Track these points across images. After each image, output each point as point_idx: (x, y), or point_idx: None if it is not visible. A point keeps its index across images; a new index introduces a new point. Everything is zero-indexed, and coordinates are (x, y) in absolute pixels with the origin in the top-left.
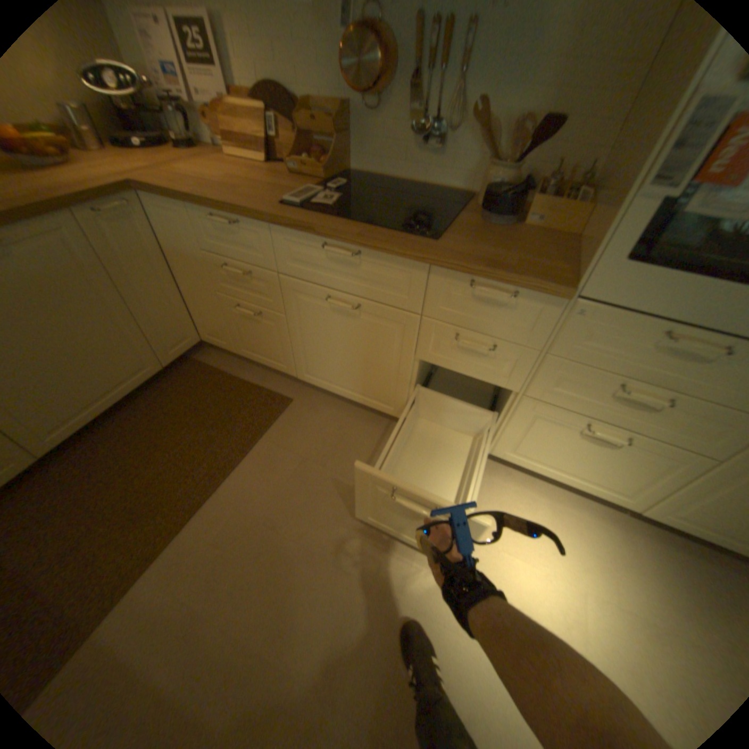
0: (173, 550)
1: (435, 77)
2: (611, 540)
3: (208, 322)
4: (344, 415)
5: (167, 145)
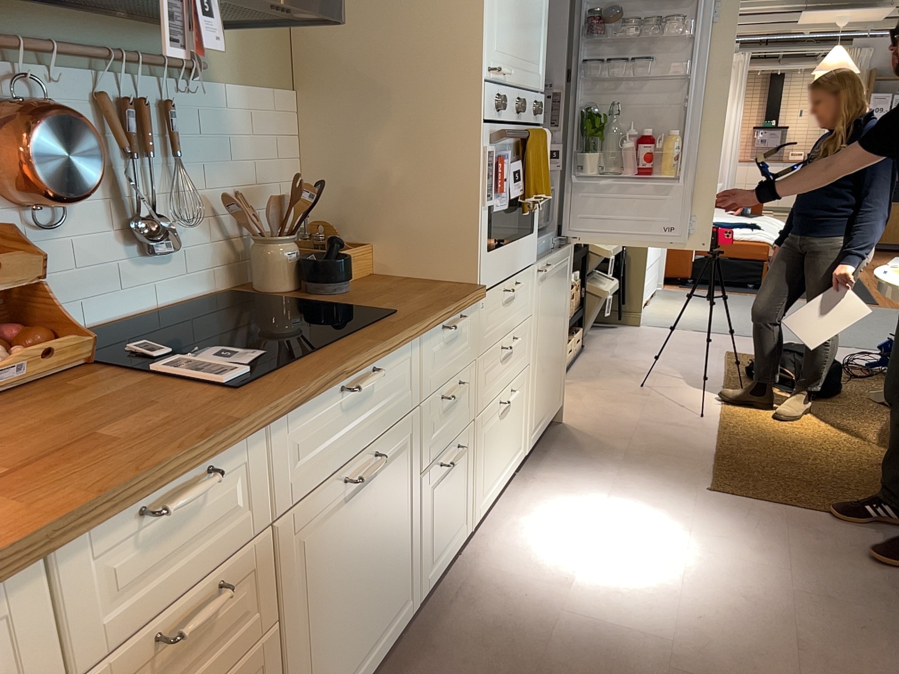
0: None
1: (138, 167)
2: (545, 488)
3: None
4: None
5: None
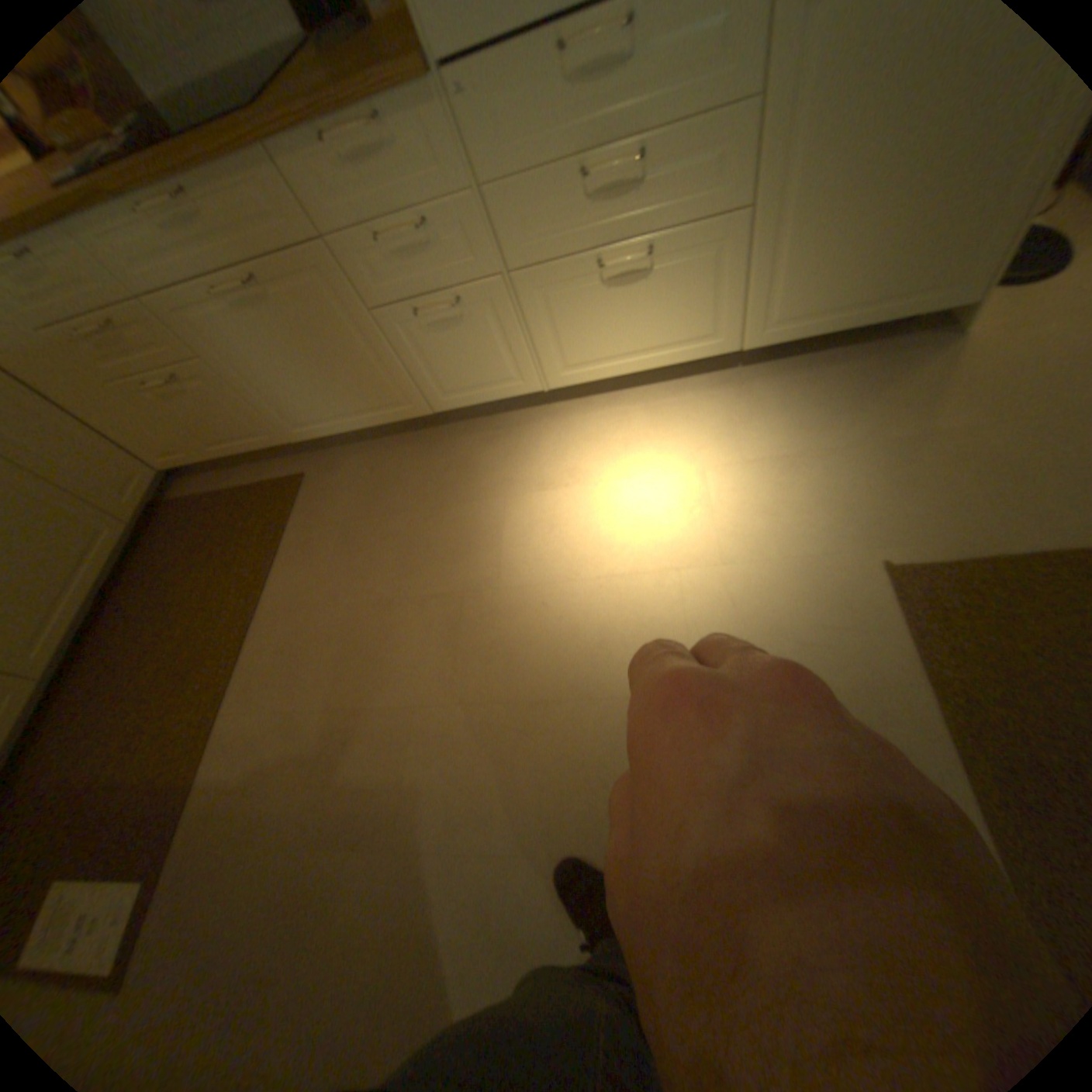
0: (239, 680)
1: None
2: (726, 403)
3: (140, 437)
4: (373, 454)
5: None
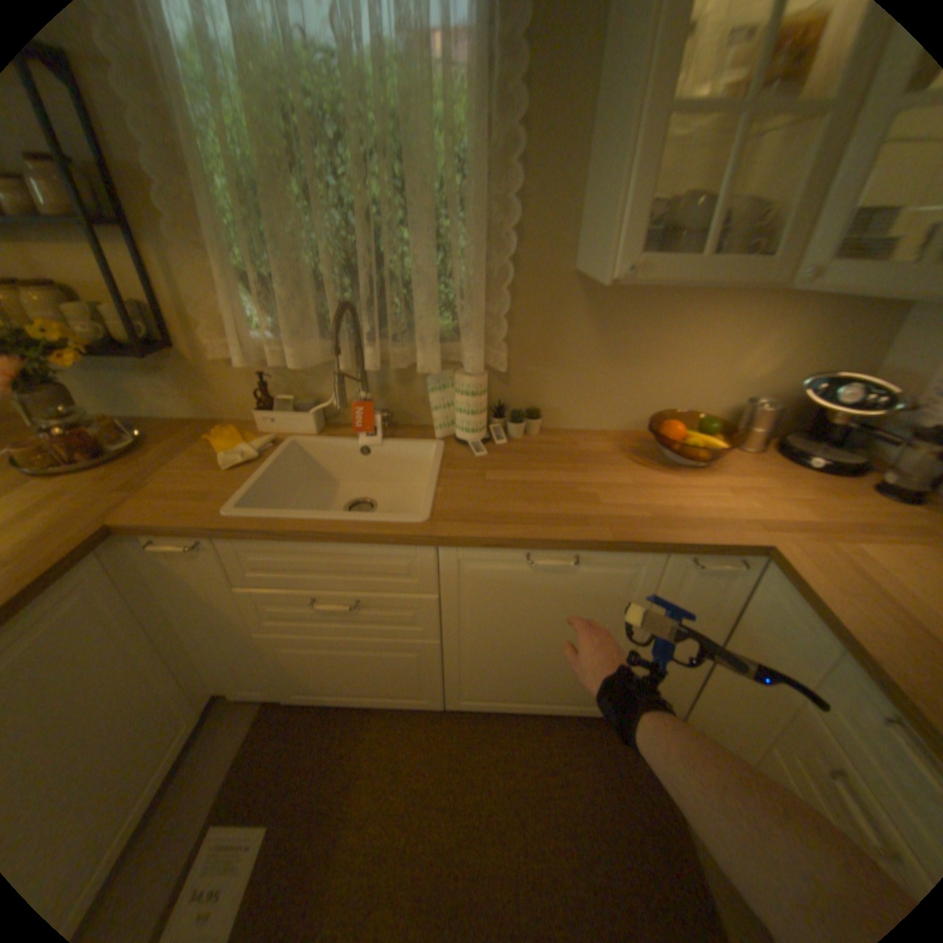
0: None
1: None
2: None
3: (718, 732)
4: None
5: (866, 474)
